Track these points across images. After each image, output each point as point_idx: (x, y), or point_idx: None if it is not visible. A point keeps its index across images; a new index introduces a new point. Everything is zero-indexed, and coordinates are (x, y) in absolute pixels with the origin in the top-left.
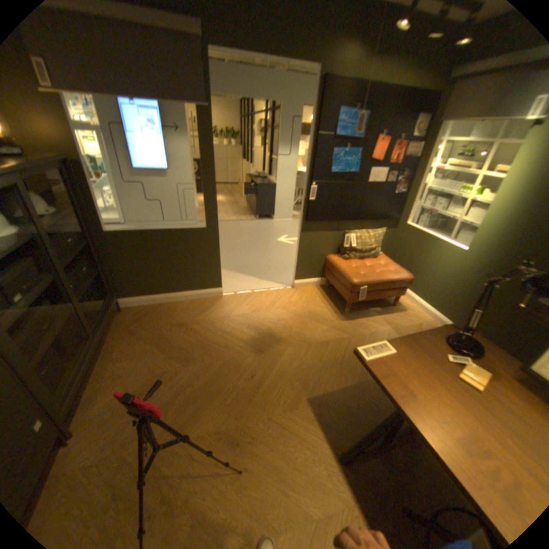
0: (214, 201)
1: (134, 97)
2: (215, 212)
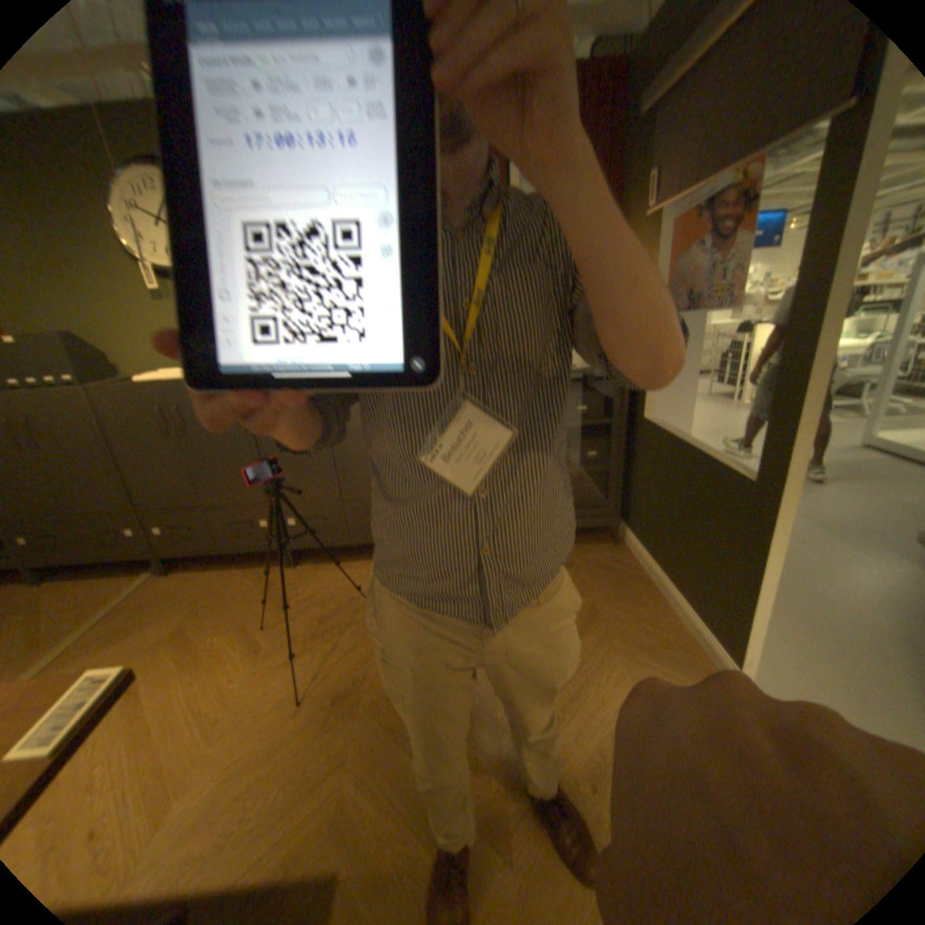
0: (797, 413)
1: (719, 170)
2: (790, 447)
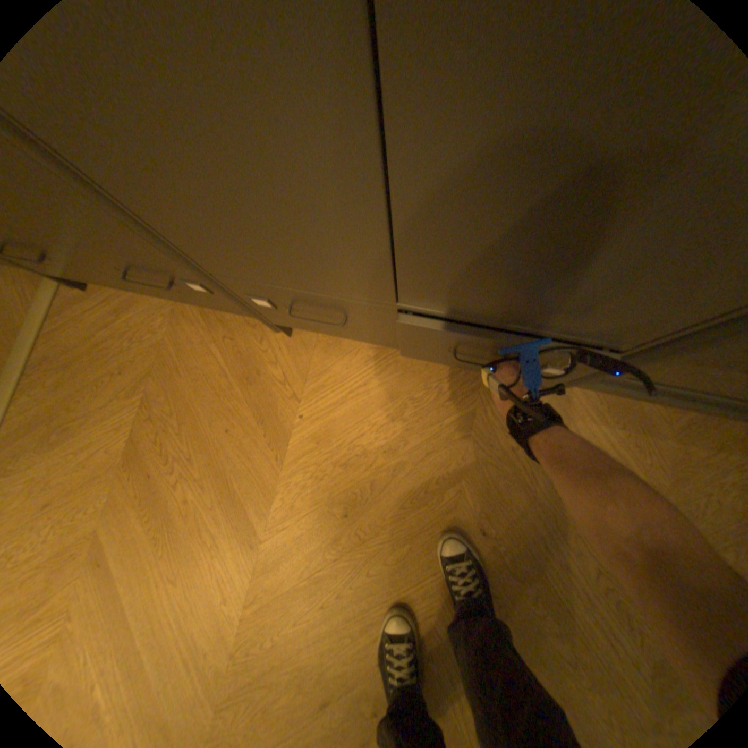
0: None
1: None
2: None
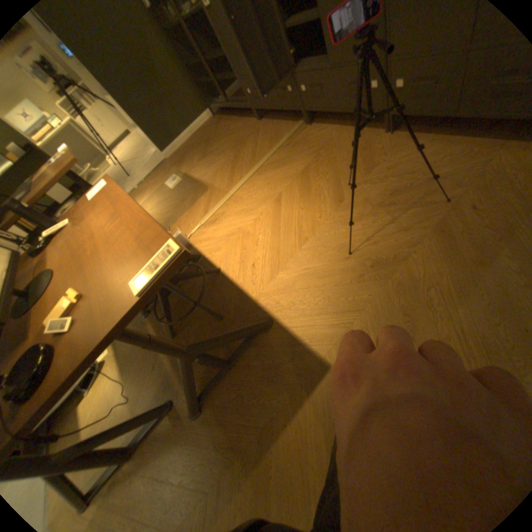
0: None
1: None
2: None
